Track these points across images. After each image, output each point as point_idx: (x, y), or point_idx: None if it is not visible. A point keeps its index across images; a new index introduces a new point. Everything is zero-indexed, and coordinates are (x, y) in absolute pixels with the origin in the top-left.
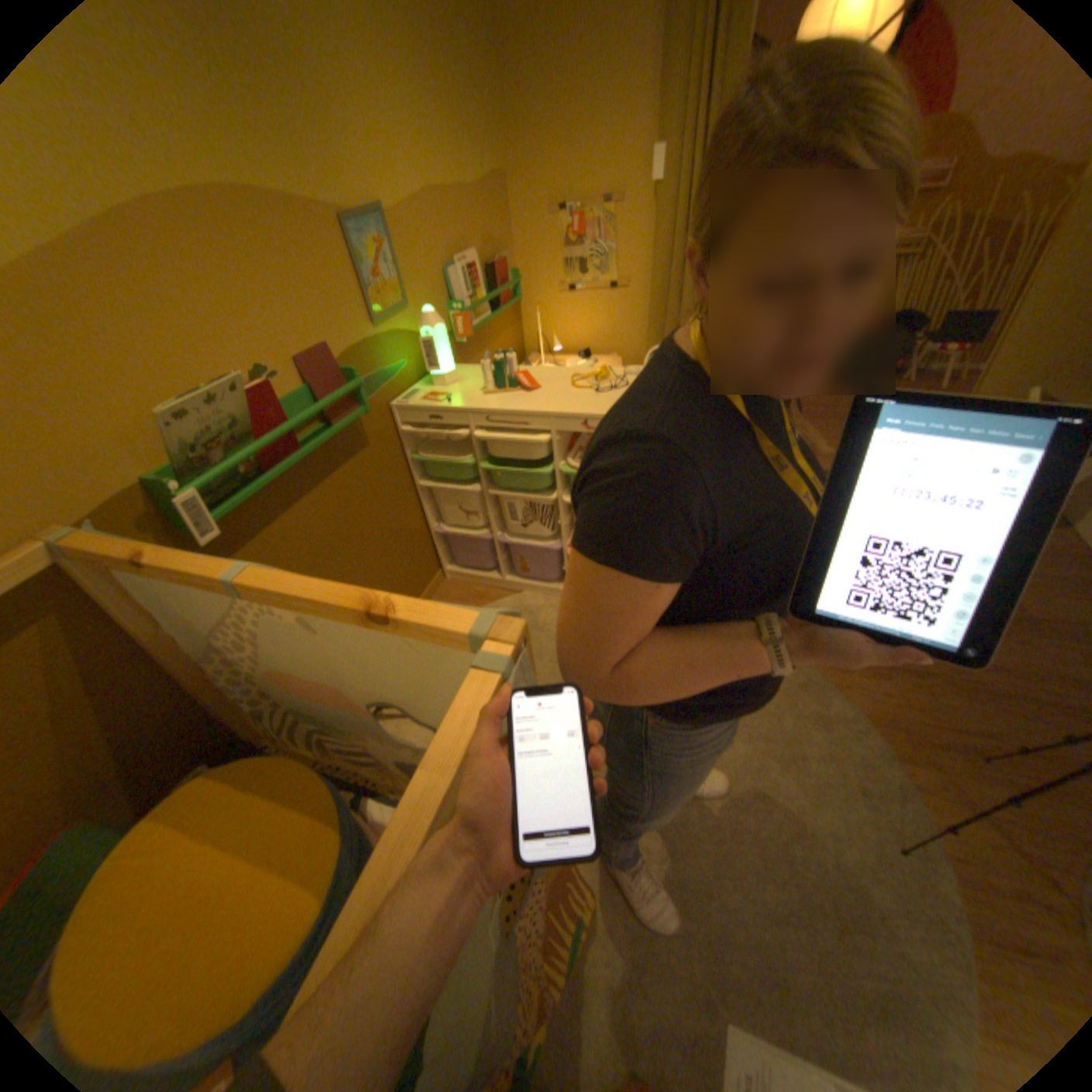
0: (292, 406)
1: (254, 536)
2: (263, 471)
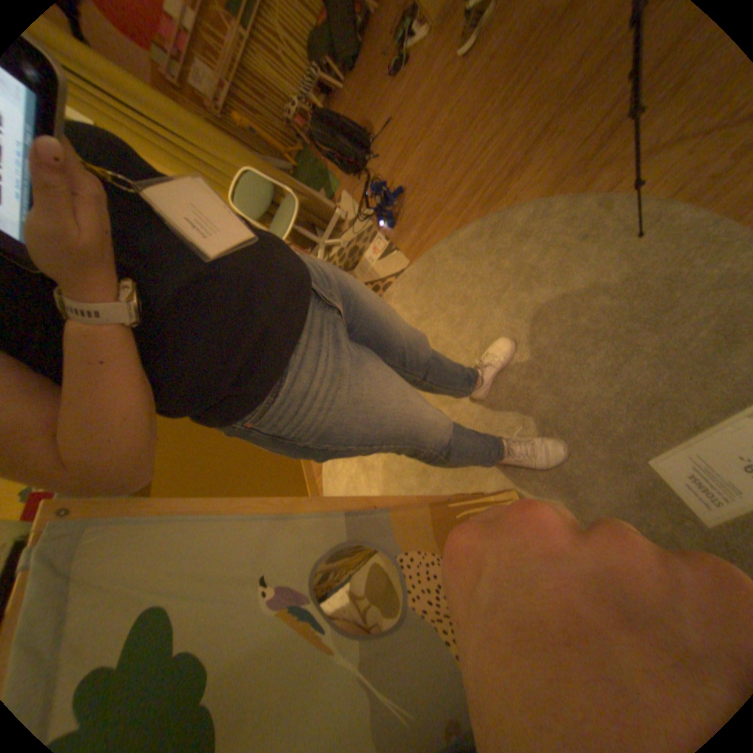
0: None
1: None
2: None
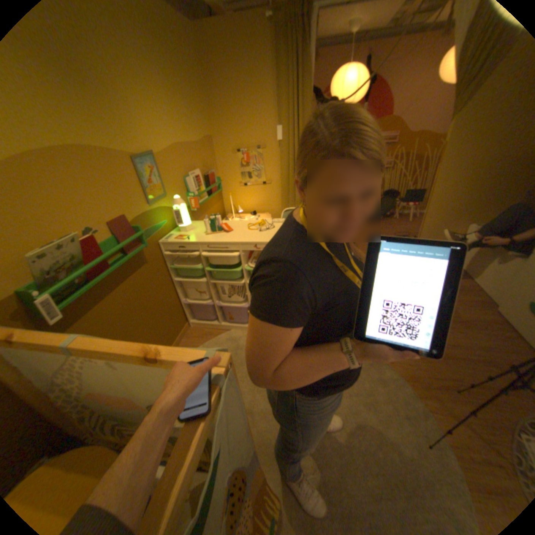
0: (106, 246)
1: (83, 315)
2: (89, 280)
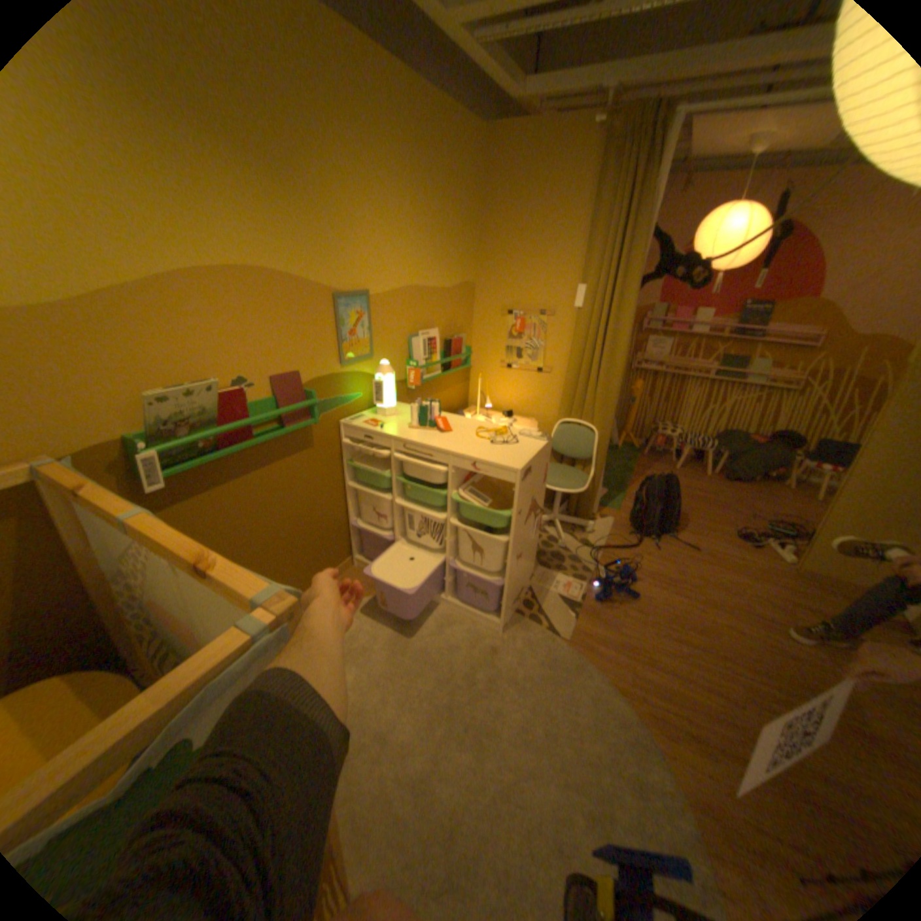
0: (259, 409)
1: (197, 495)
2: (219, 450)
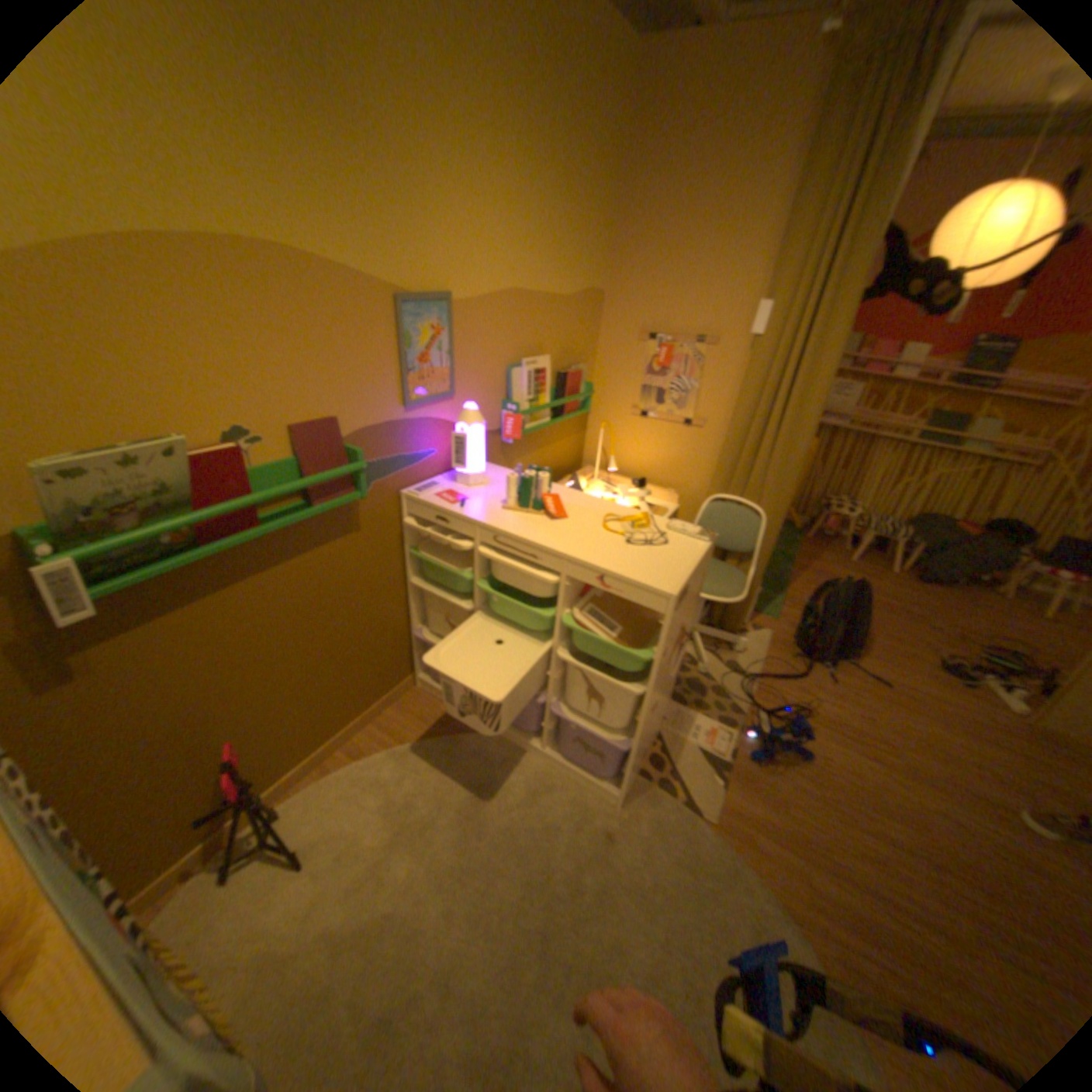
0: (269, 477)
1: (164, 614)
2: (198, 544)
